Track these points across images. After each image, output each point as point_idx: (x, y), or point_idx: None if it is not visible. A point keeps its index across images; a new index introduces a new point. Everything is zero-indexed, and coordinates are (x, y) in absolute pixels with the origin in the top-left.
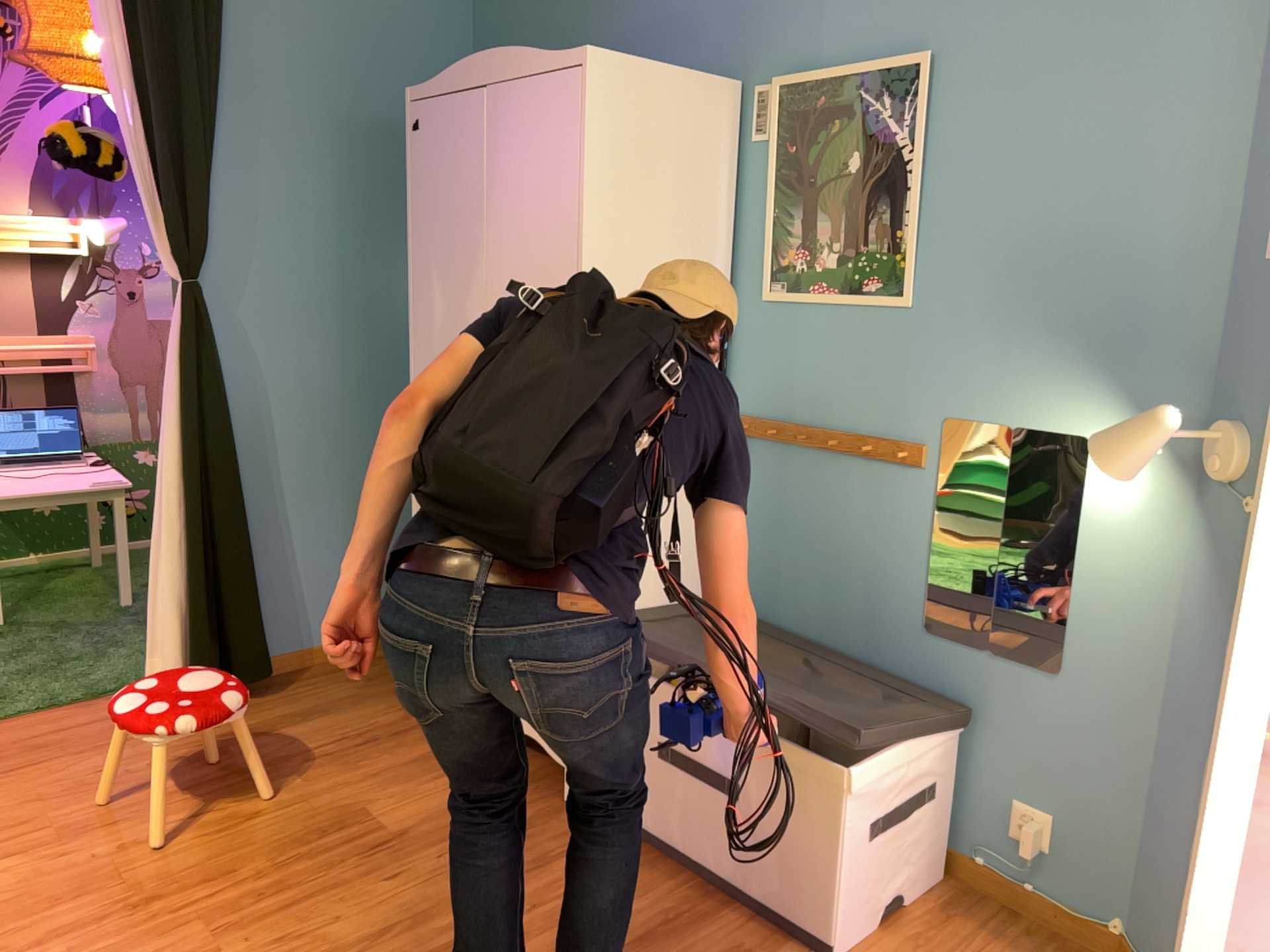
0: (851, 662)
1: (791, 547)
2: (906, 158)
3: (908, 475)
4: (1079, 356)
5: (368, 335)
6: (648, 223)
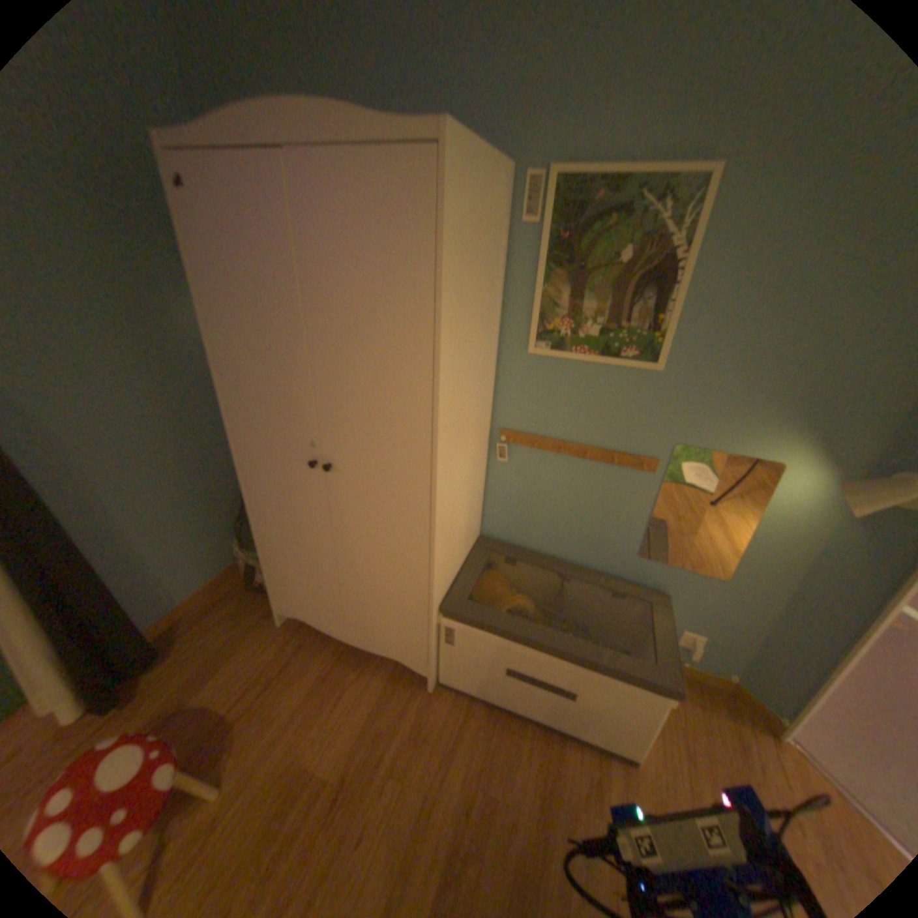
0: (592, 574)
1: (543, 508)
2: (681, 253)
3: (641, 474)
4: (796, 413)
5: (153, 373)
6: (472, 306)
